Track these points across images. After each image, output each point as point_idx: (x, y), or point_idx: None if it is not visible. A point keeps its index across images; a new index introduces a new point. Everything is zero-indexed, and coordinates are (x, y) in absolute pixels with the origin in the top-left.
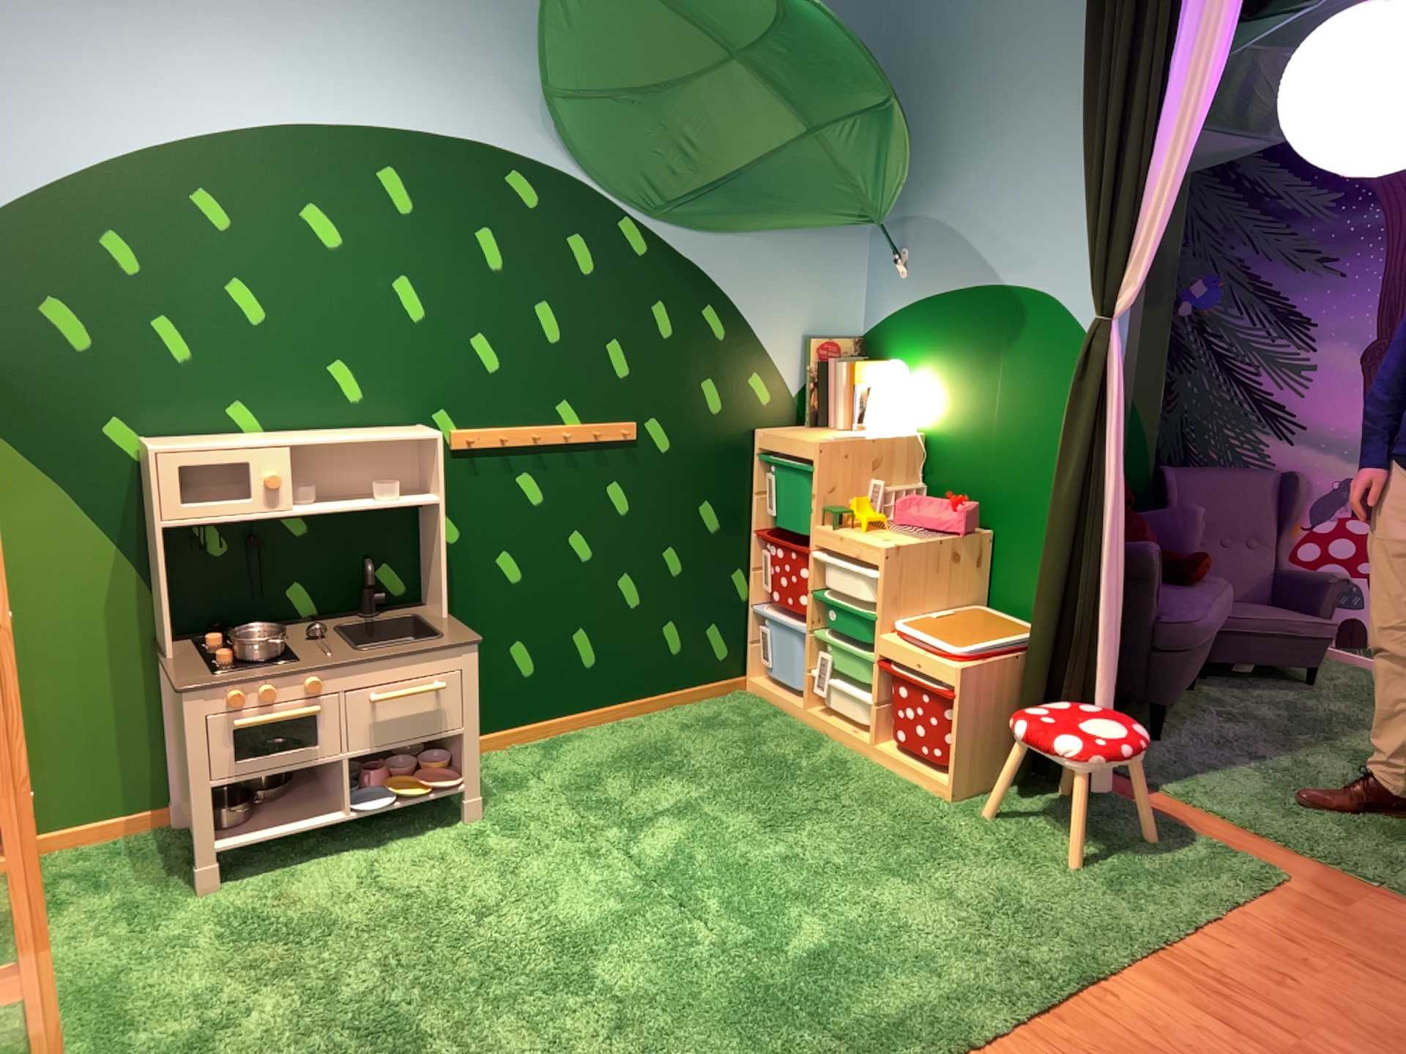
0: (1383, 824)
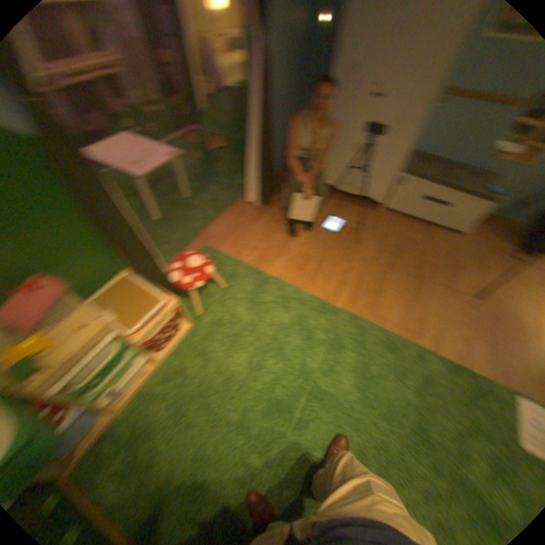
0: (170, 225)
